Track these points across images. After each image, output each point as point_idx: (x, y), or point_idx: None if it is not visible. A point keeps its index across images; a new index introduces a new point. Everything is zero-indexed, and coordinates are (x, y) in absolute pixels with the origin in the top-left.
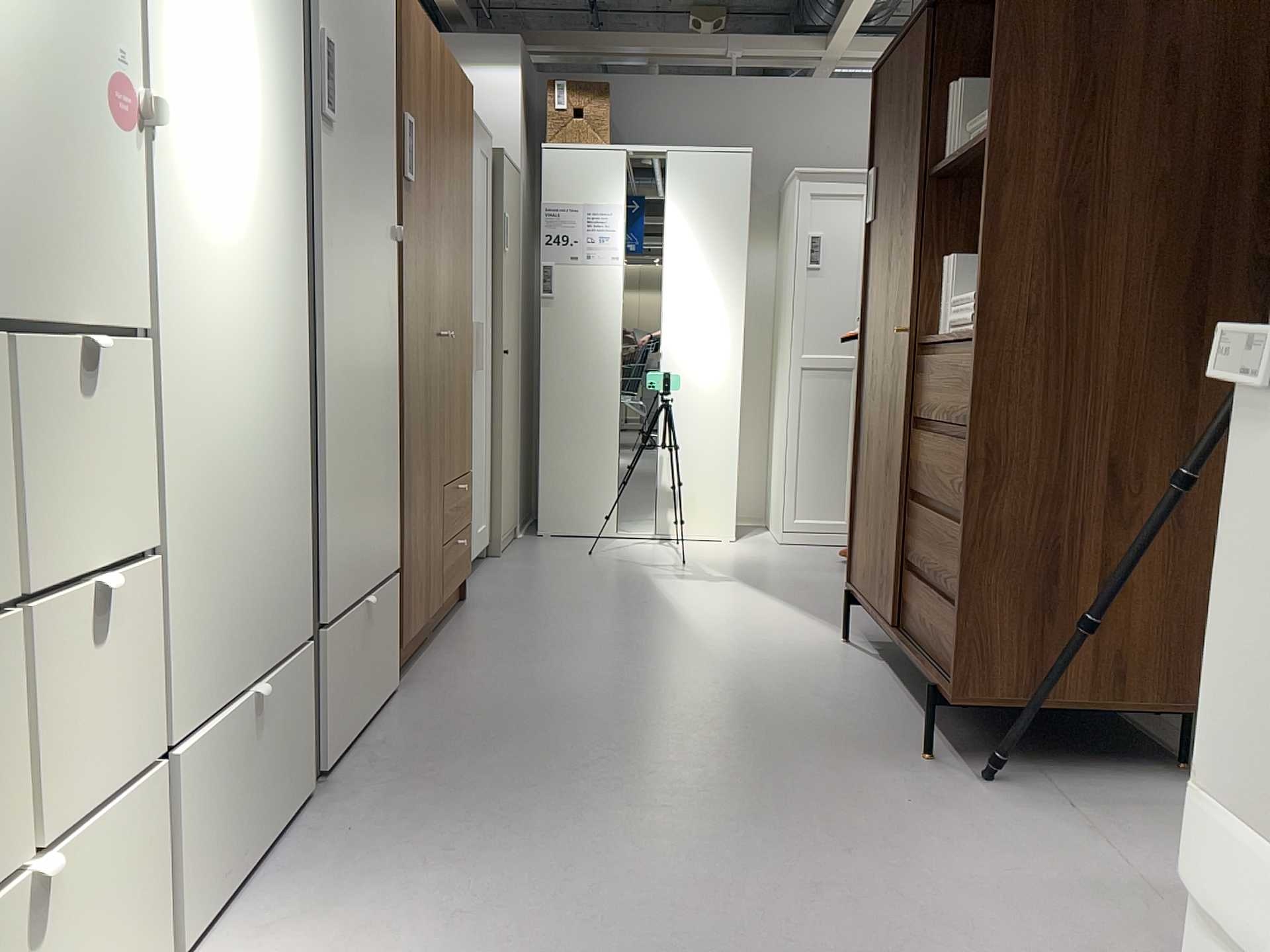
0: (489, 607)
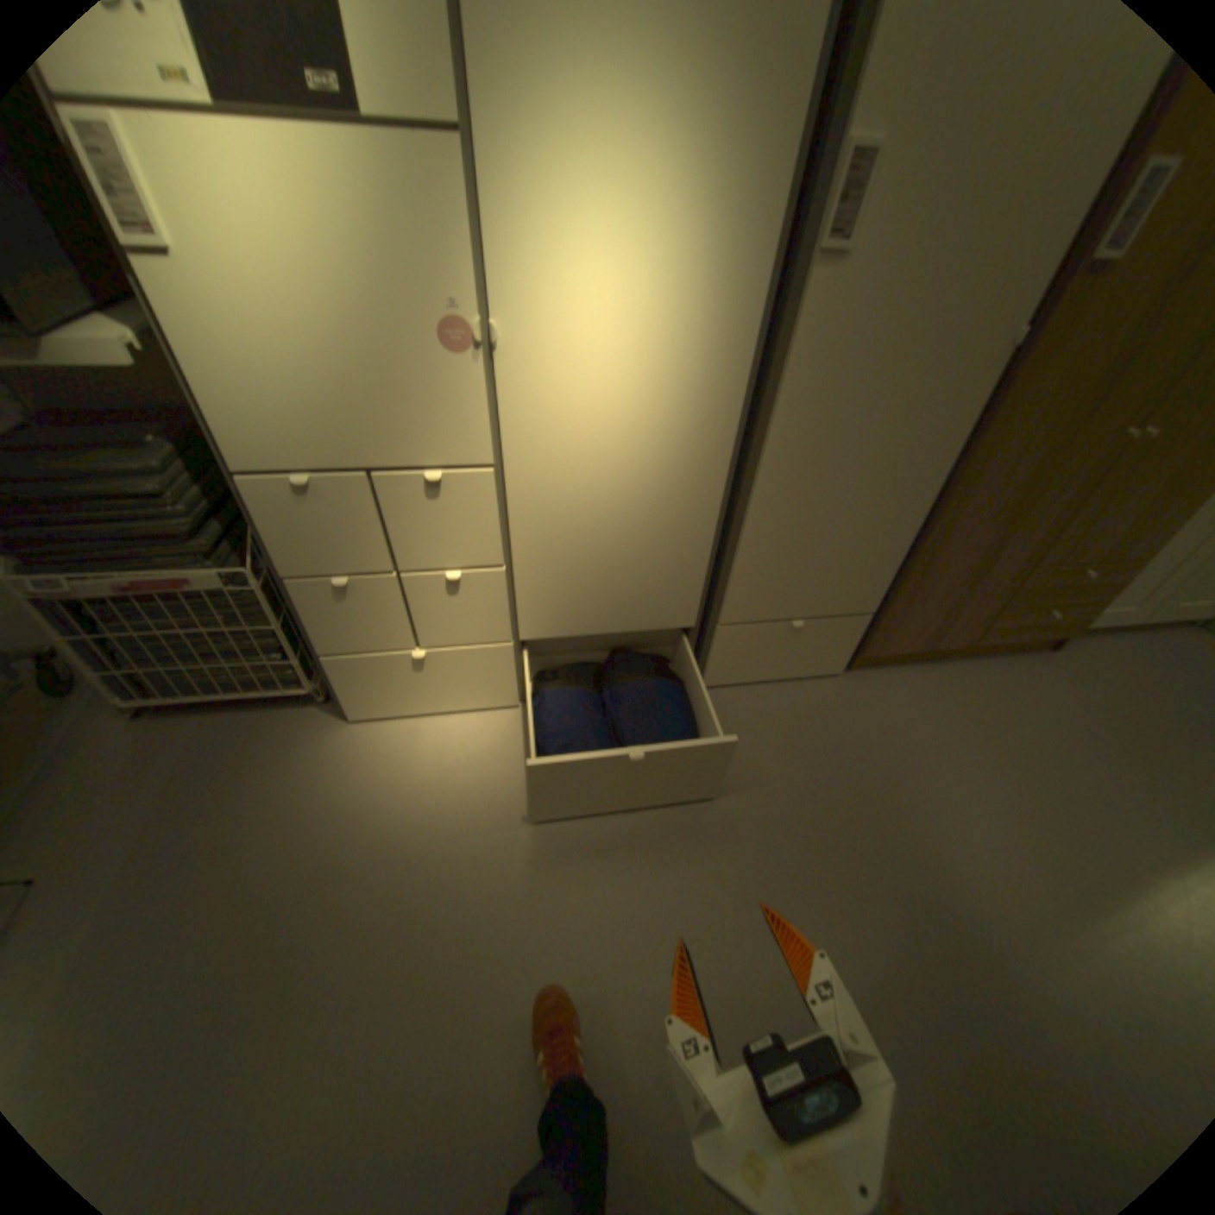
0: (1064, 673)
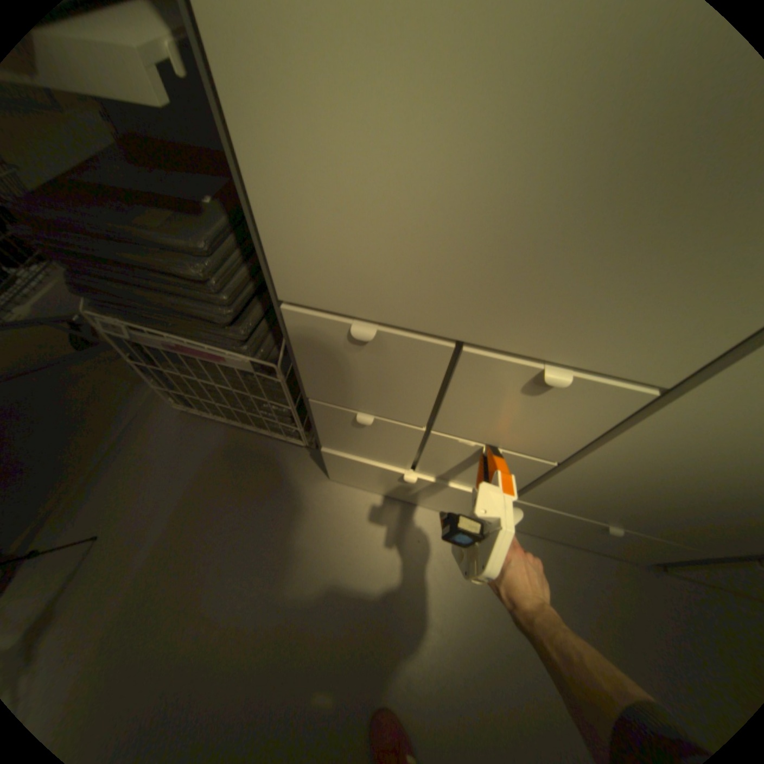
0: None
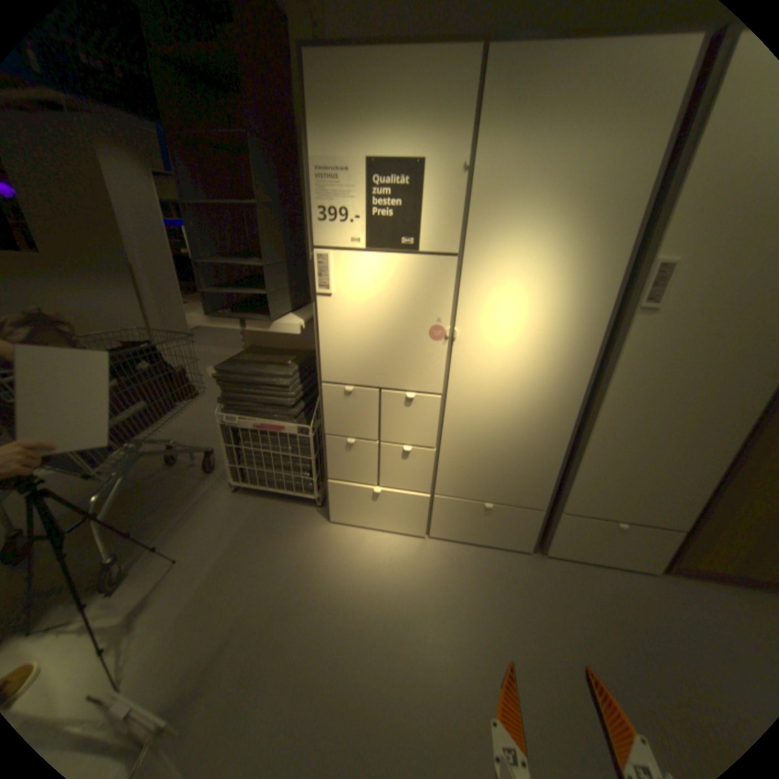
0: None
